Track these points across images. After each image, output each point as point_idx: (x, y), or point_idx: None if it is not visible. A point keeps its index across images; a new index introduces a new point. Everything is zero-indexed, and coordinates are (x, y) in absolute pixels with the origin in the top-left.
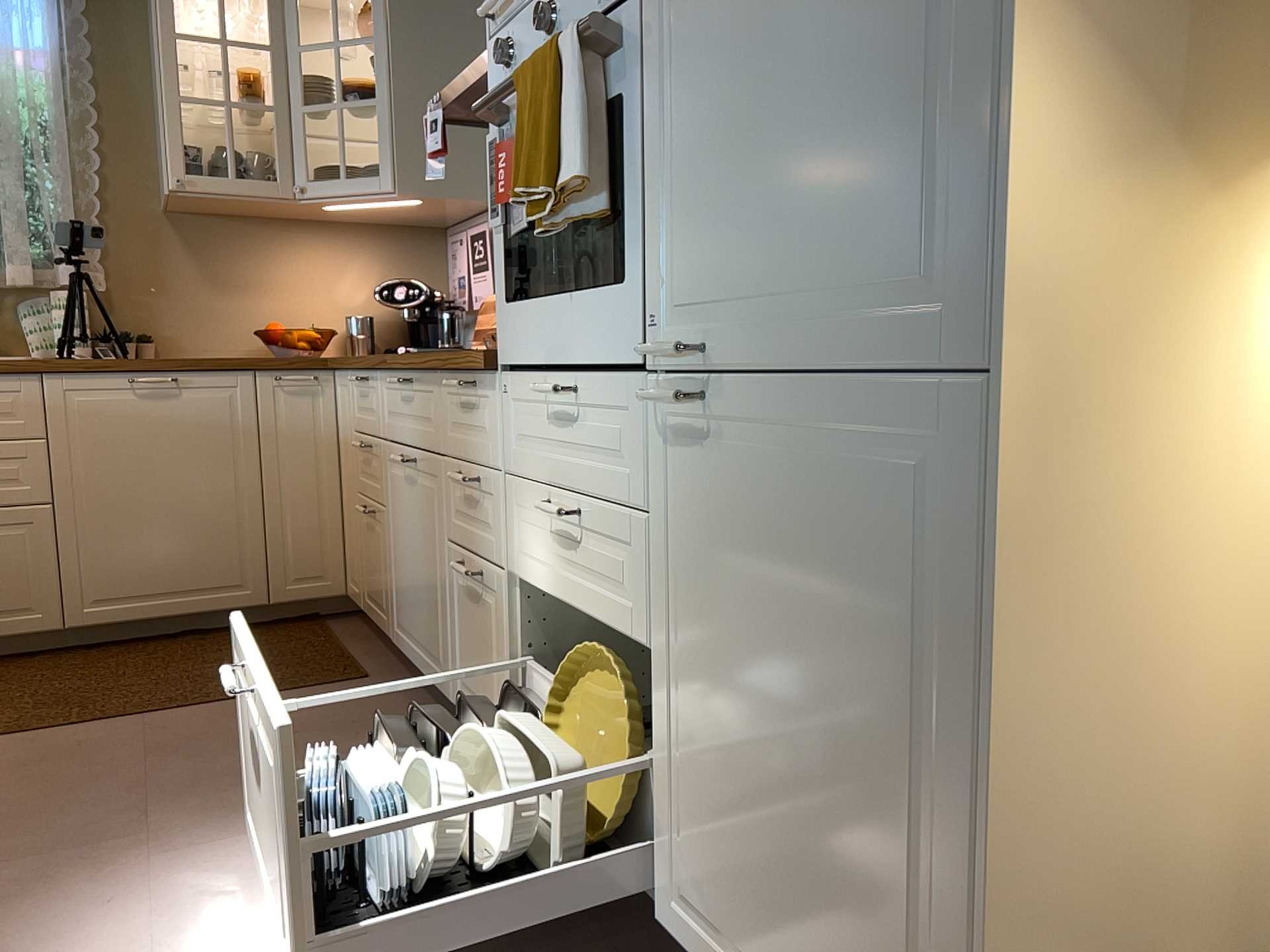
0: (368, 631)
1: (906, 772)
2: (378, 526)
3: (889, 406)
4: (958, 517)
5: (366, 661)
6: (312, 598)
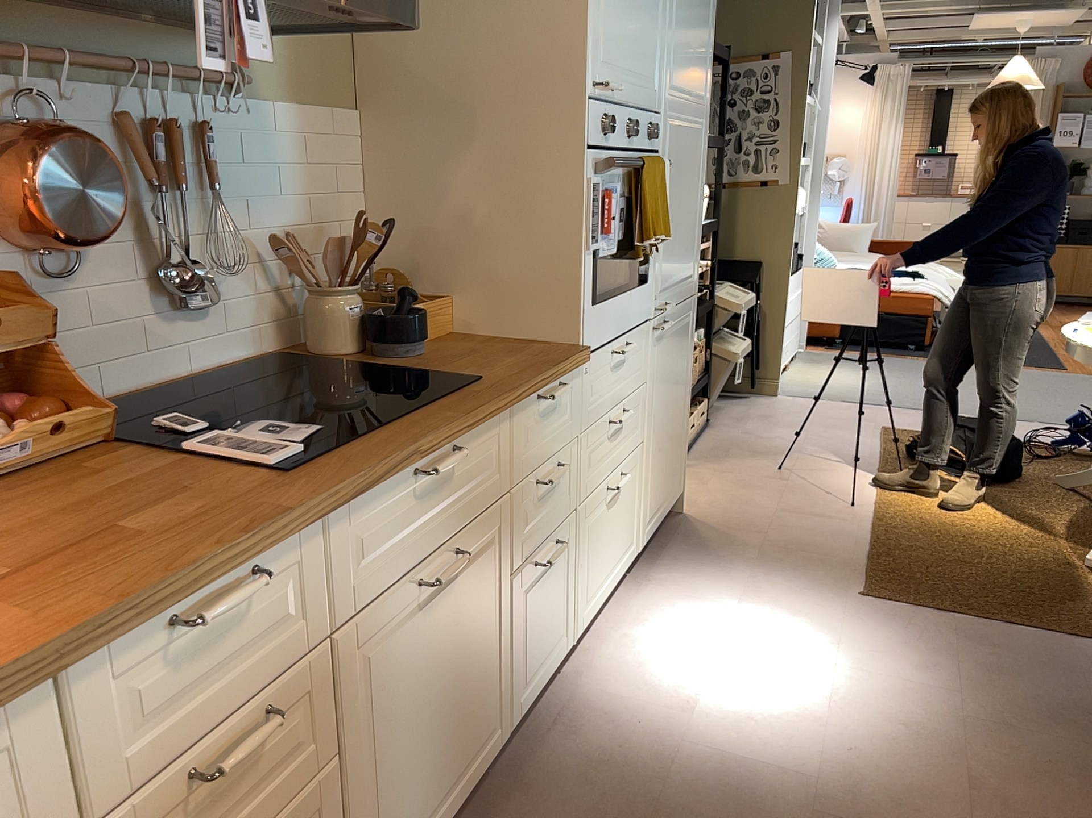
0: None
1: (683, 396)
2: None
3: (687, 306)
4: (691, 327)
5: None
6: None
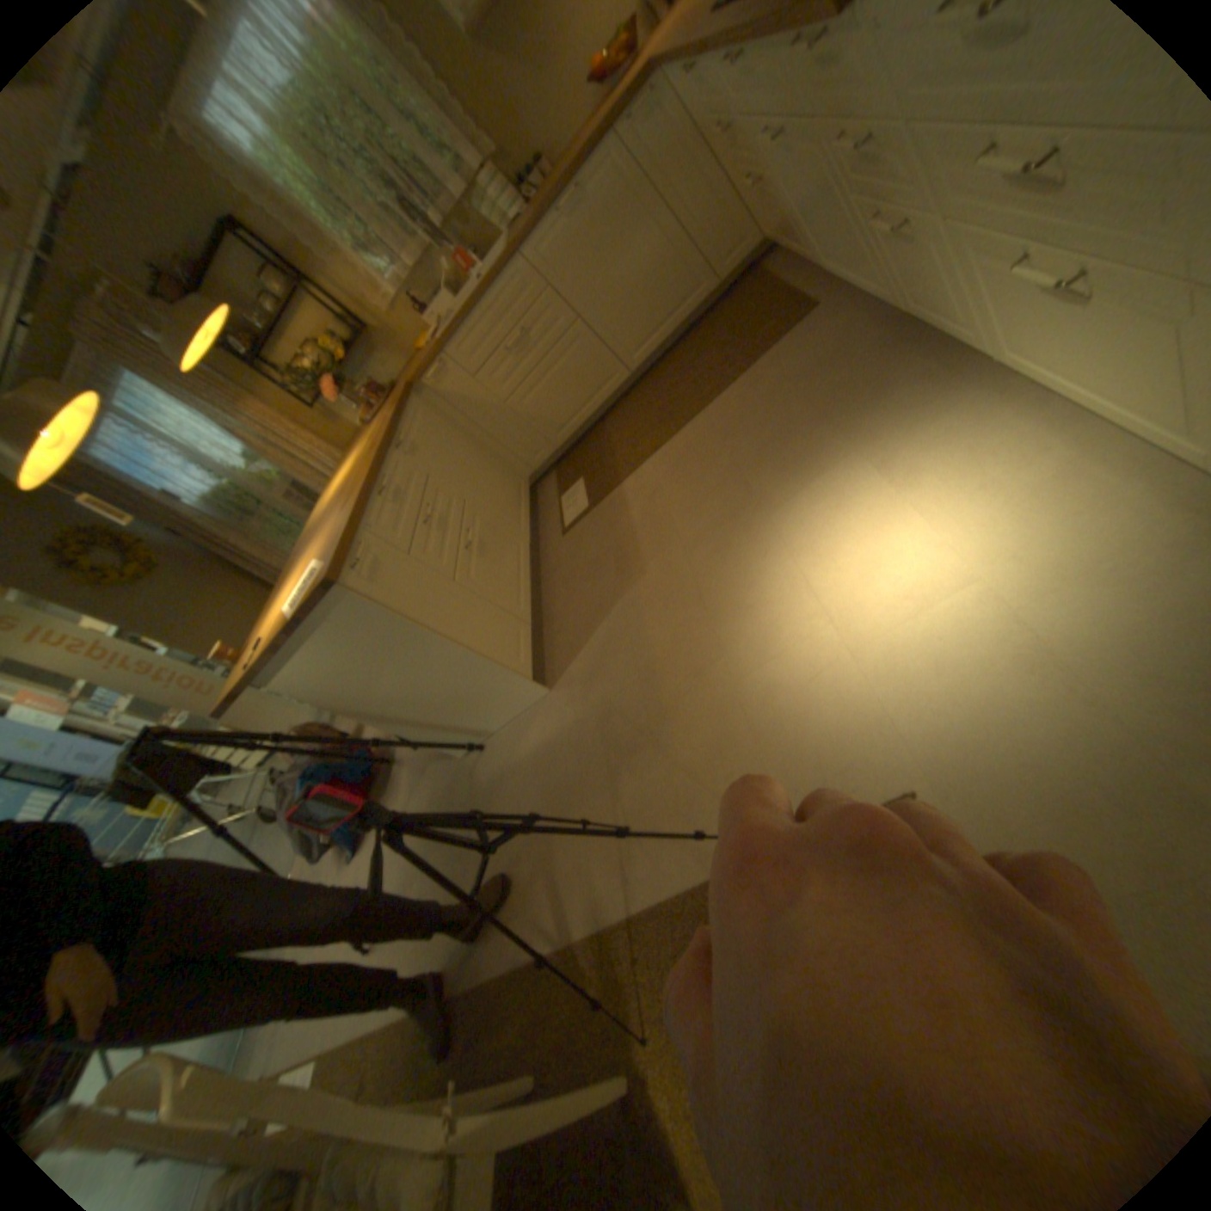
0: (796, 253)
1: None
2: (770, 184)
3: None
4: None
5: (810, 284)
6: (745, 255)
